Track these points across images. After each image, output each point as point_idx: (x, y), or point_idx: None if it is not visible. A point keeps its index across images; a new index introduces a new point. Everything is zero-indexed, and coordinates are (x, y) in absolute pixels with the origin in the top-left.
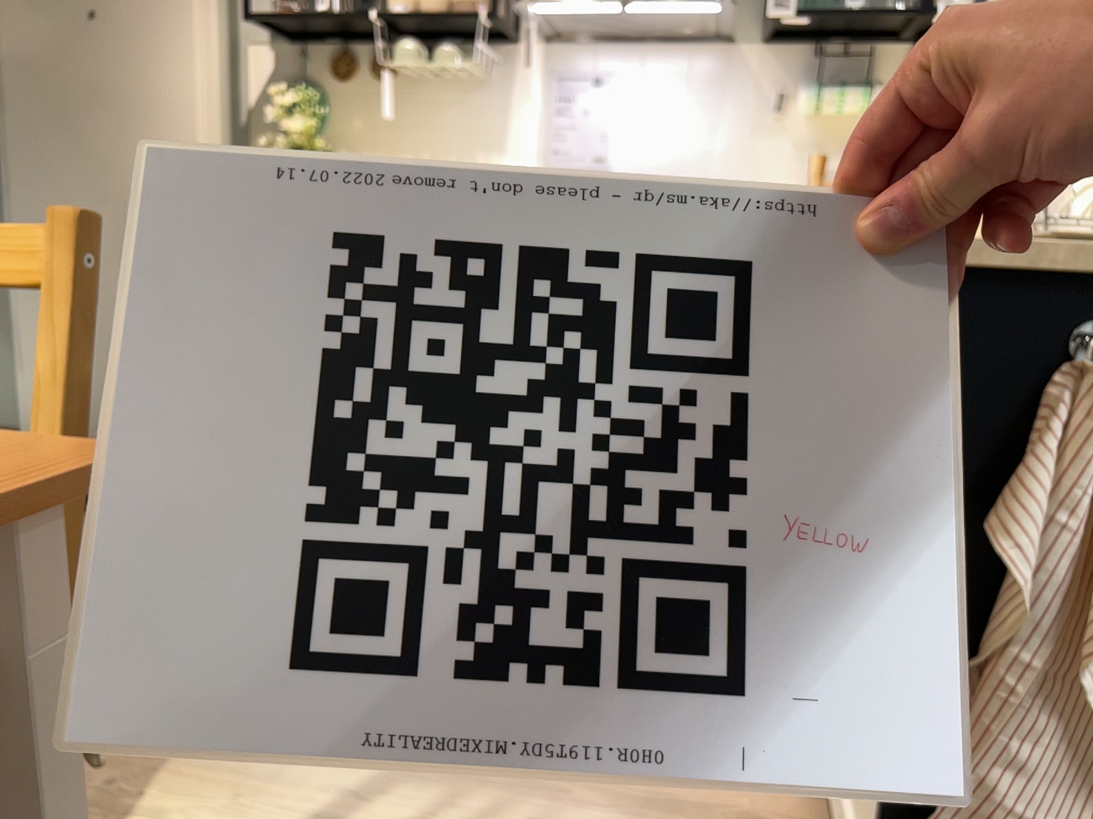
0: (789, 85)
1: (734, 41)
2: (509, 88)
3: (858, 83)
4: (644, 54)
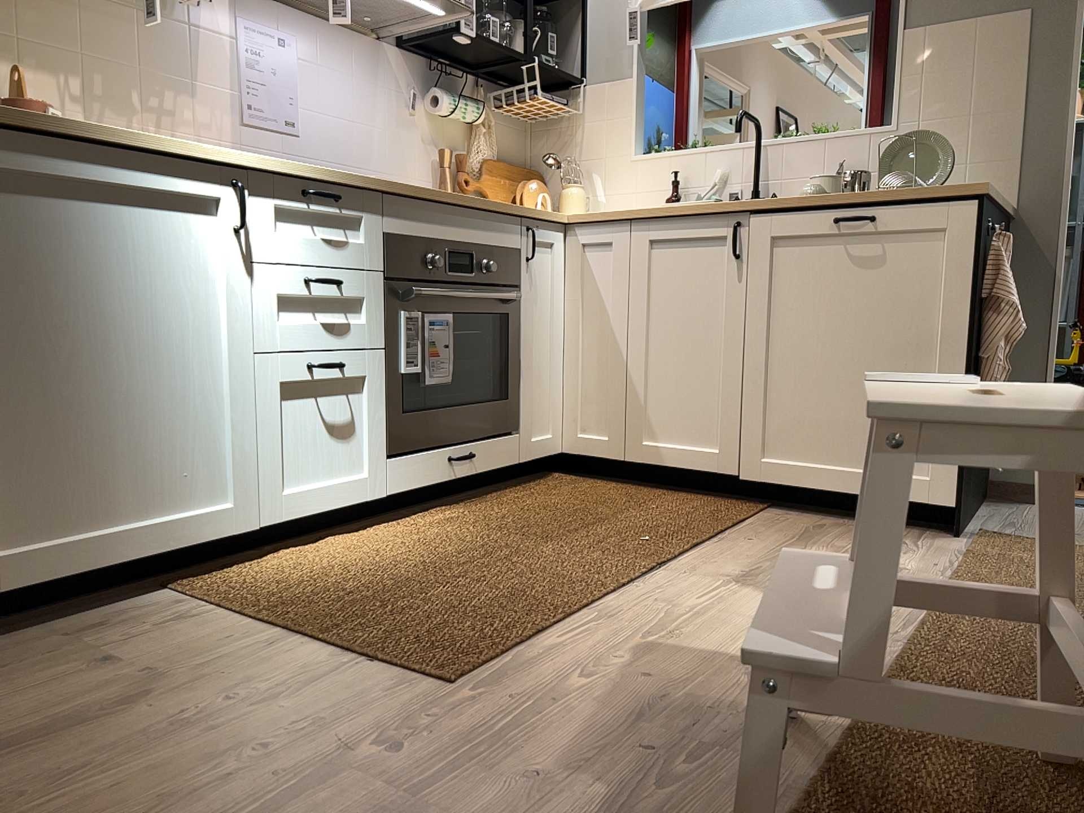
0: (434, 90)
1: (381, 42)
2: (200, 27)
3: (452, 99)
4: (320, 31)
